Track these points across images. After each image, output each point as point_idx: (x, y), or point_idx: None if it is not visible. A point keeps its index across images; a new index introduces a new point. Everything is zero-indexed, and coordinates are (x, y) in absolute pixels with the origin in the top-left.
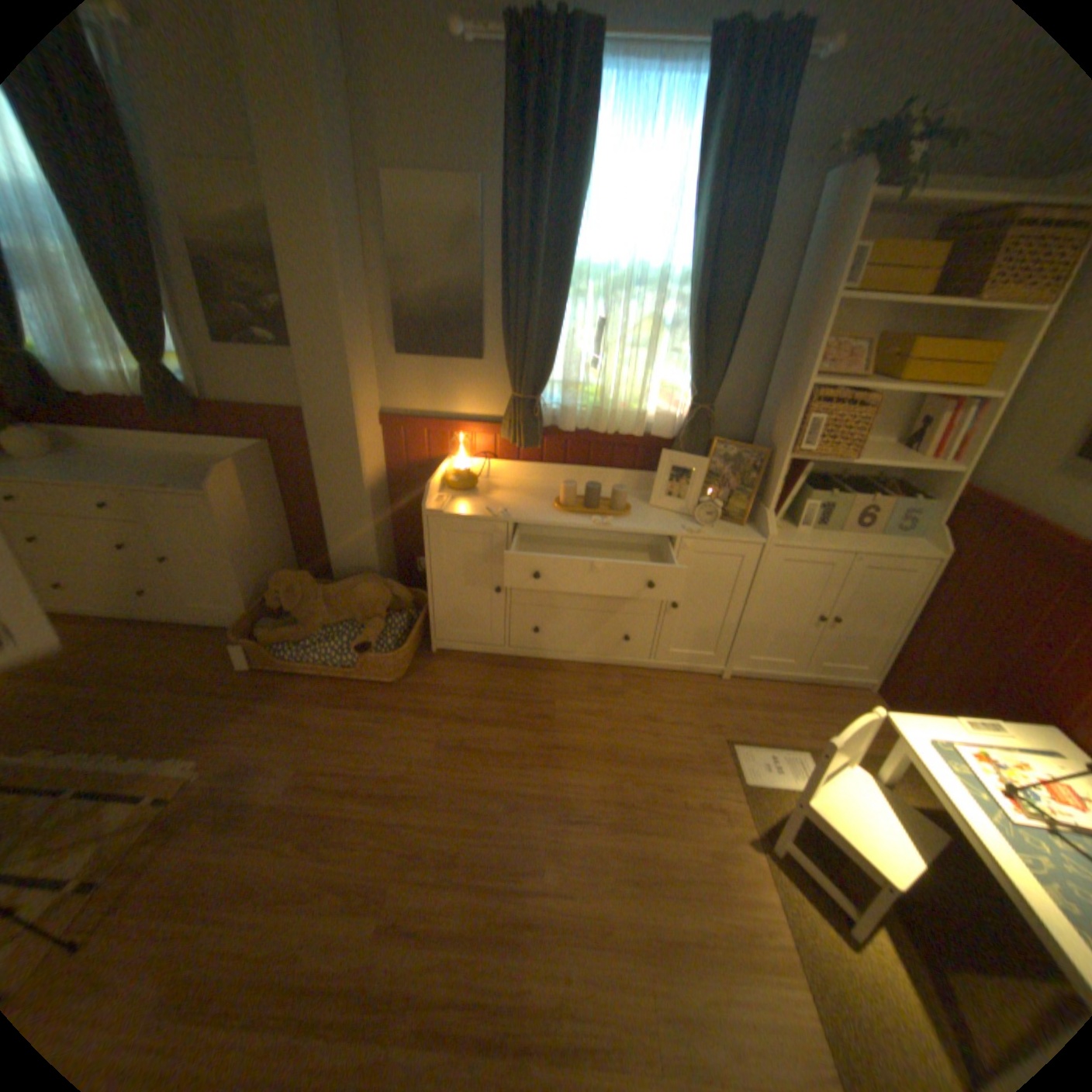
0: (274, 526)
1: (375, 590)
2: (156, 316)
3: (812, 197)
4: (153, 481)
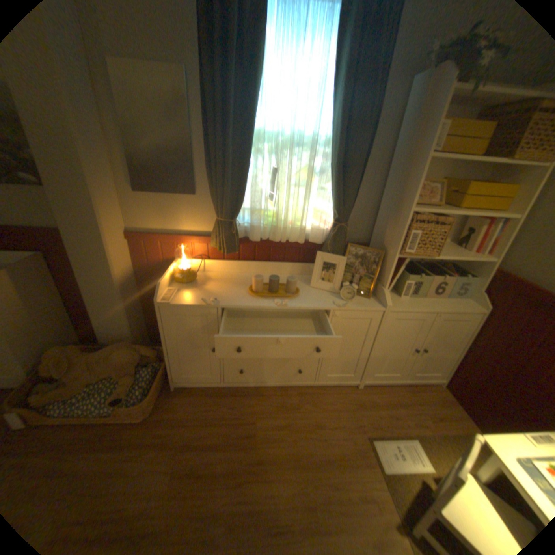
0: (52, 310)
1: (127, 355)
2: None
3: (404, 92)
4: None
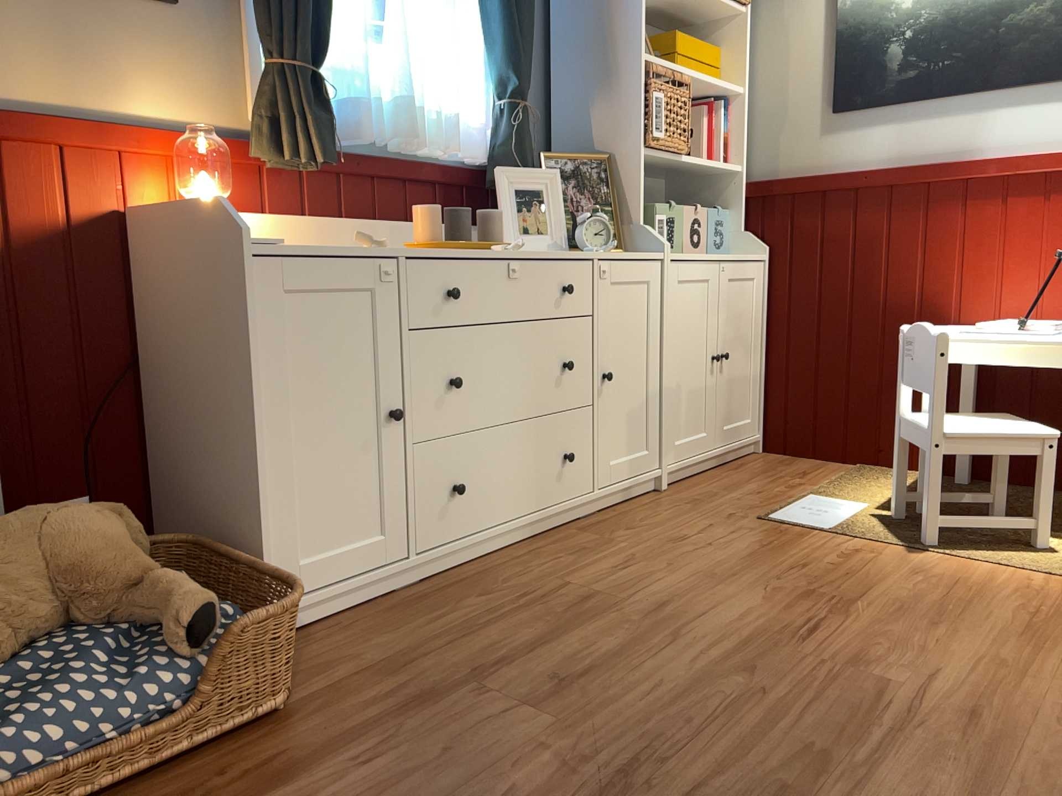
0: None
1: (101, 516)
2: None
3: None
4: None
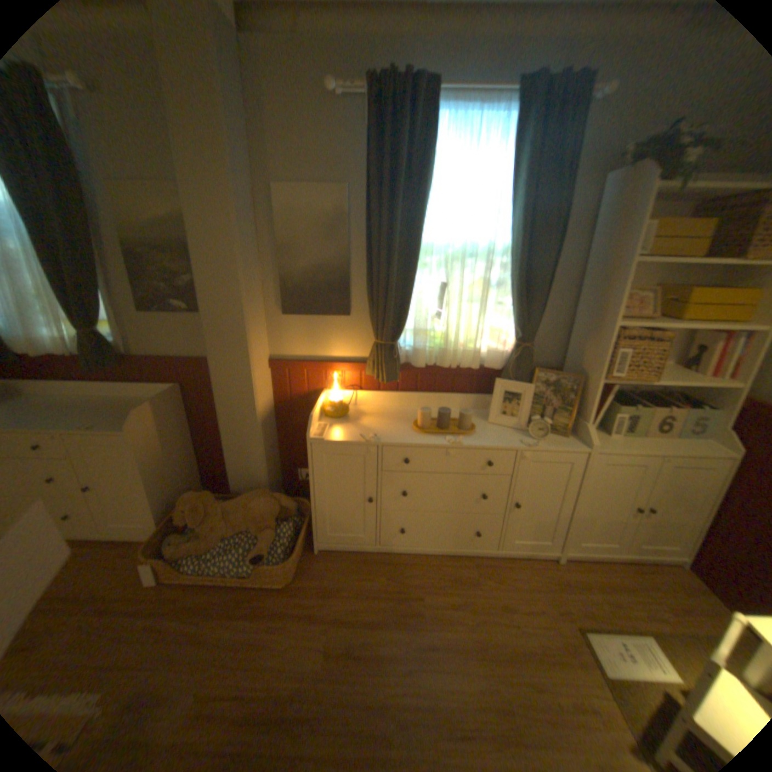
0: (182, 451)
1: (267, 504)
2: (93, 293)
3: (596, 190)
4: (82, 423)
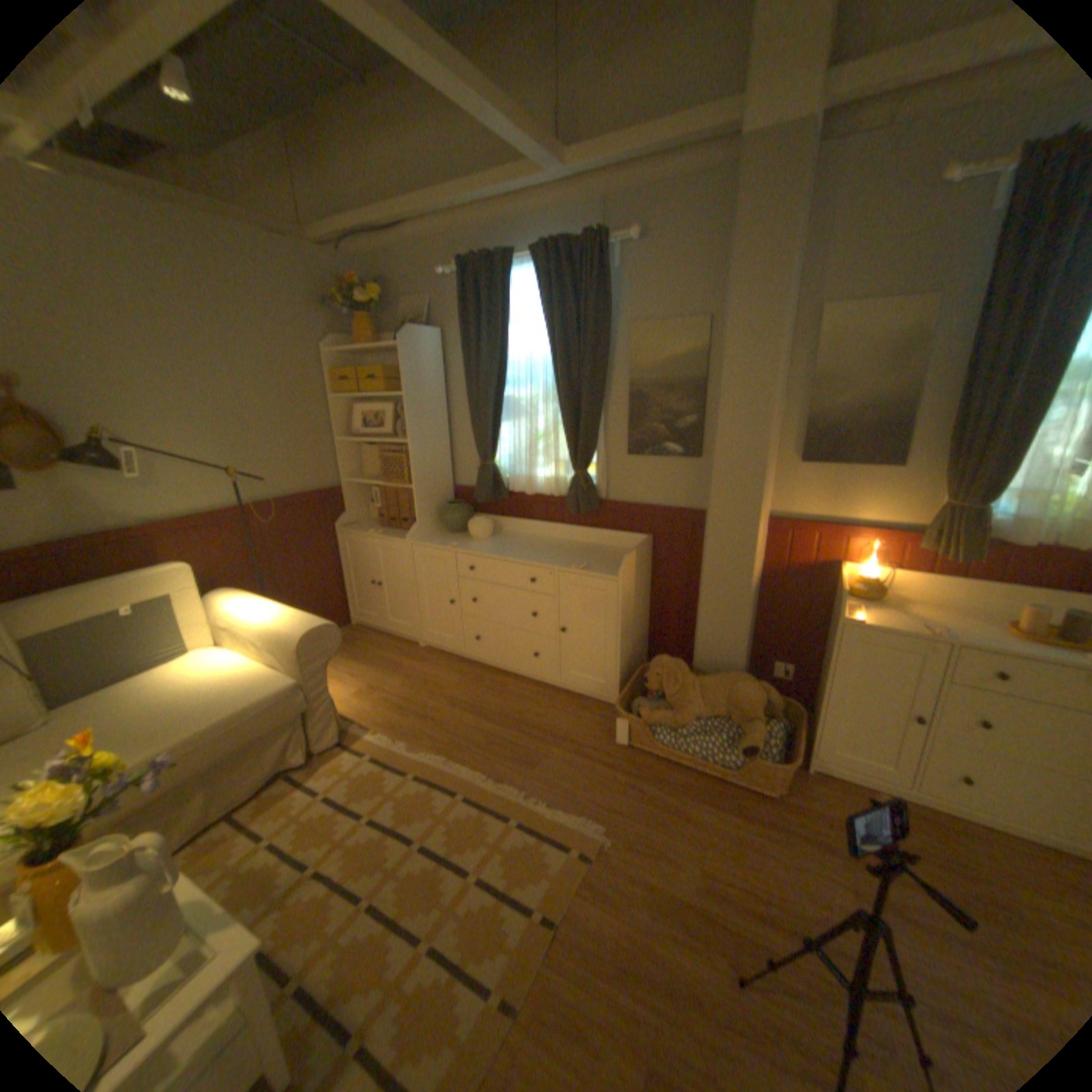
0: (642, 611)
1: (754, 692)
2: (594, 435)
3: None
4: (571, 563)
